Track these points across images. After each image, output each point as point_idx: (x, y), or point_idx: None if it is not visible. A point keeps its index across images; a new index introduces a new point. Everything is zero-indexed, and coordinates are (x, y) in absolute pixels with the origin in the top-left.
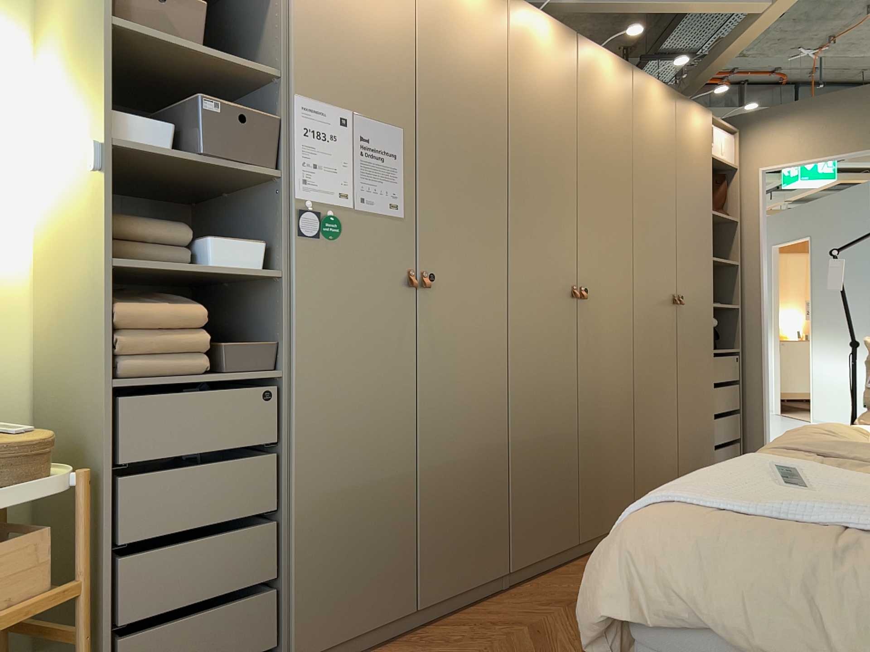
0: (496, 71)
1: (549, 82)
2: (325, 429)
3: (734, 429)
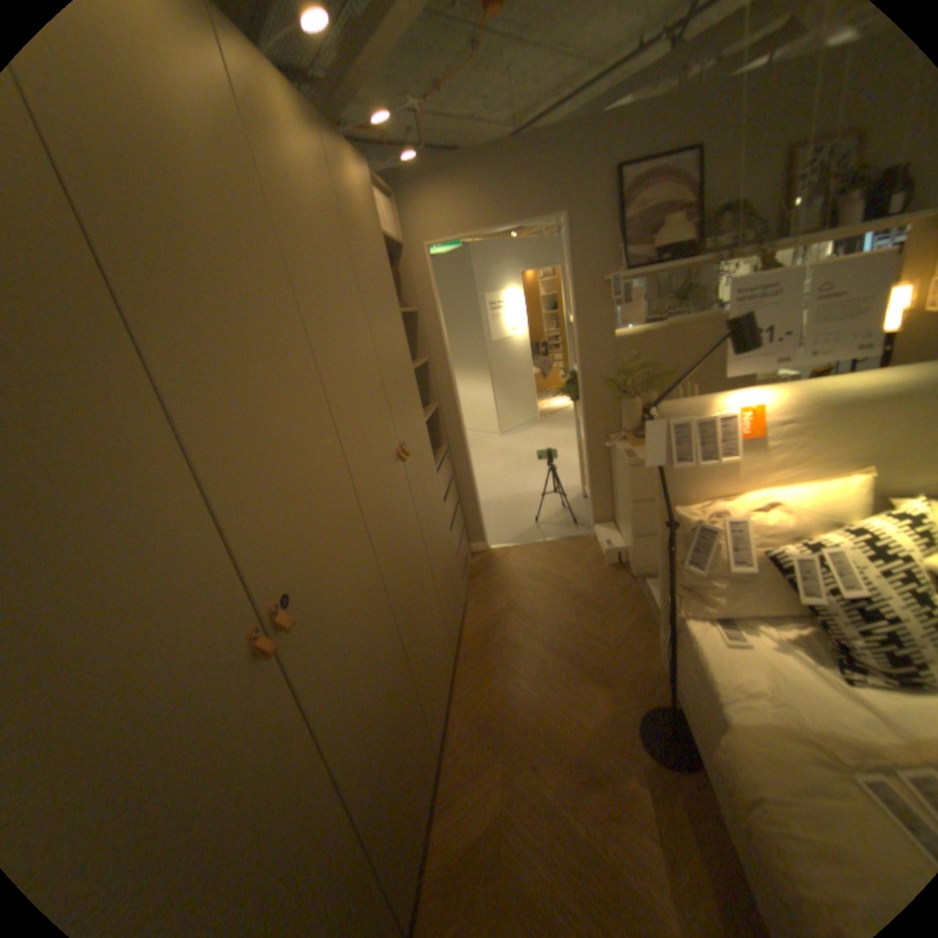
0: None
1: None
2: None
3: (460, 526)
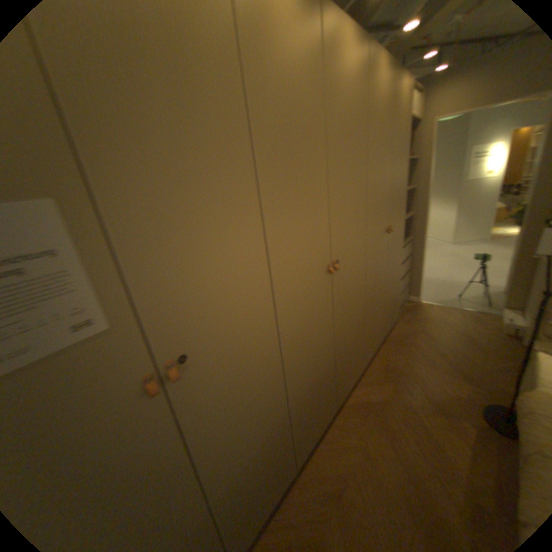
0: (222, 59)
1: (293, 67)
2: None
3: (406, 282)
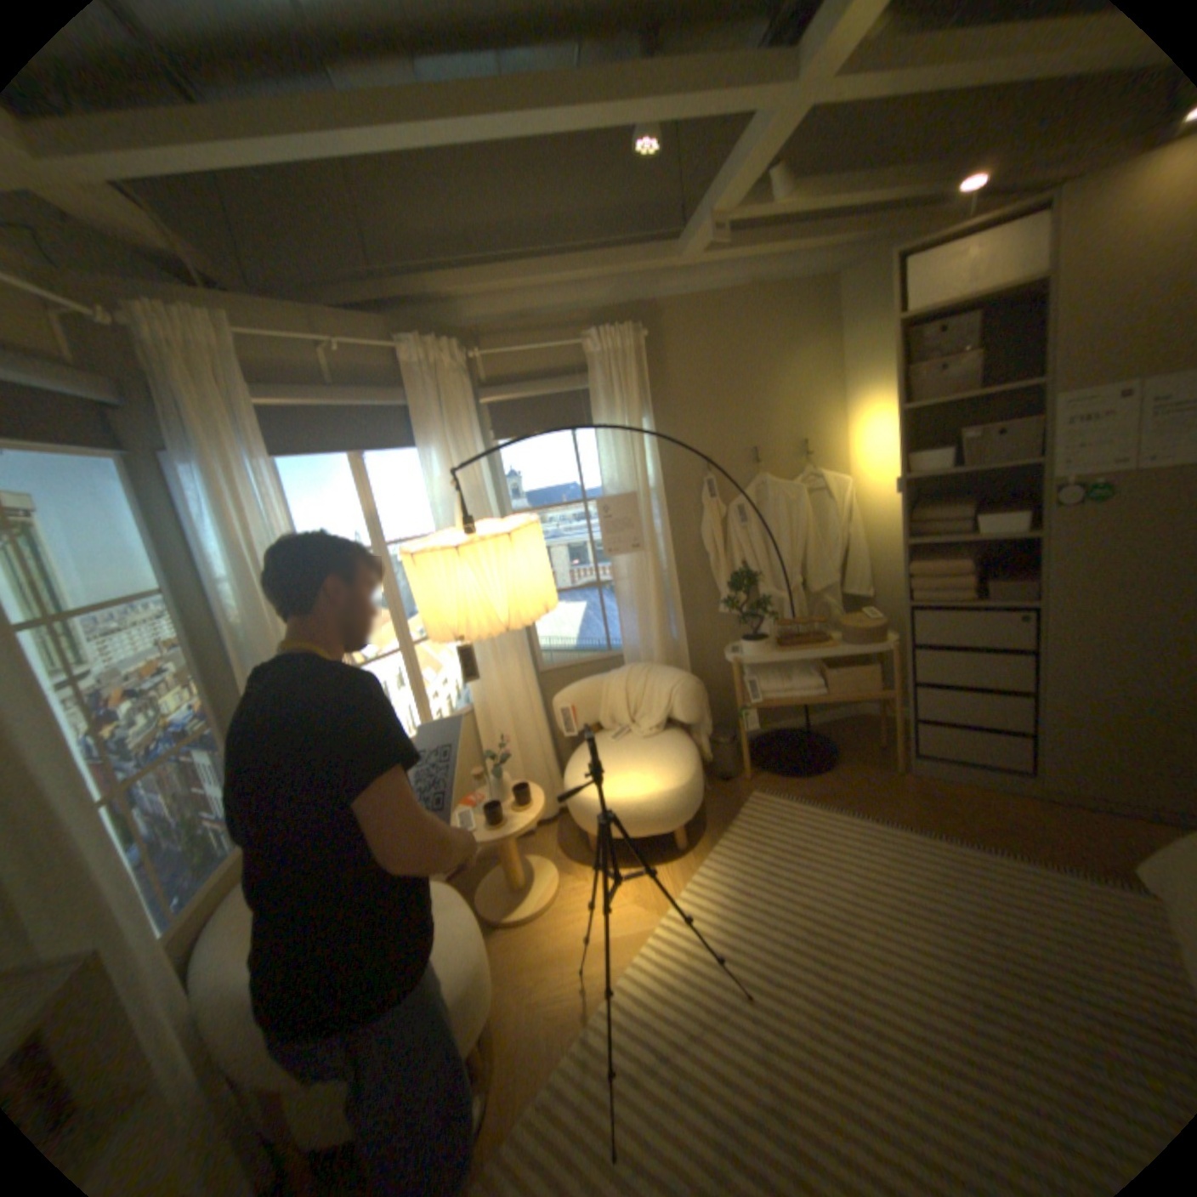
0: None
1: None
2: (1086, 649)
3: None
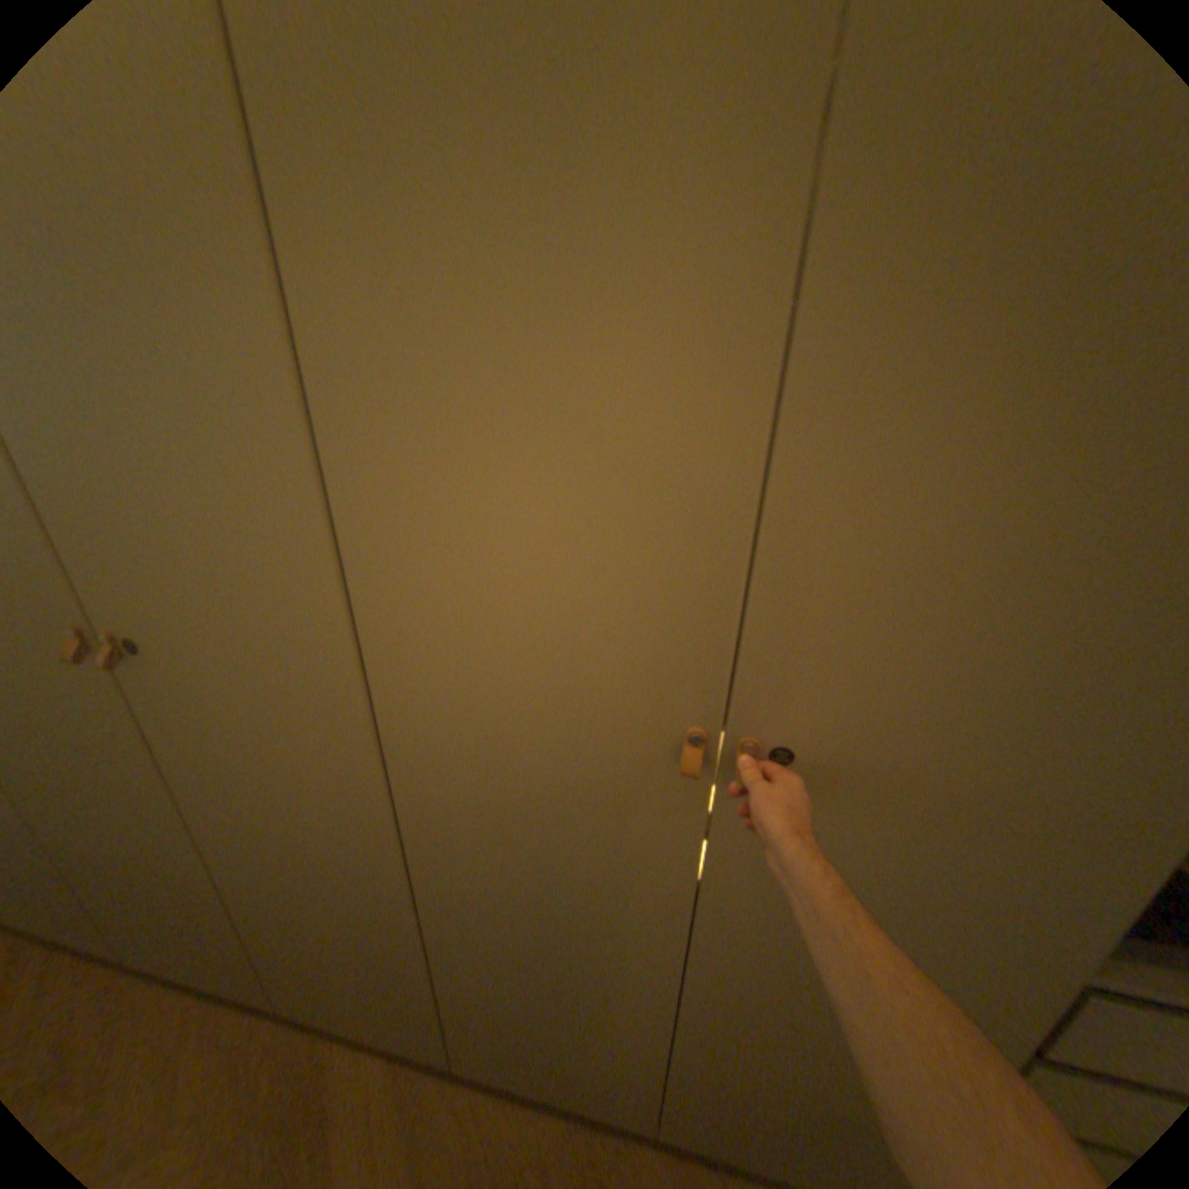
0: None
1: None
2: None
3: None
